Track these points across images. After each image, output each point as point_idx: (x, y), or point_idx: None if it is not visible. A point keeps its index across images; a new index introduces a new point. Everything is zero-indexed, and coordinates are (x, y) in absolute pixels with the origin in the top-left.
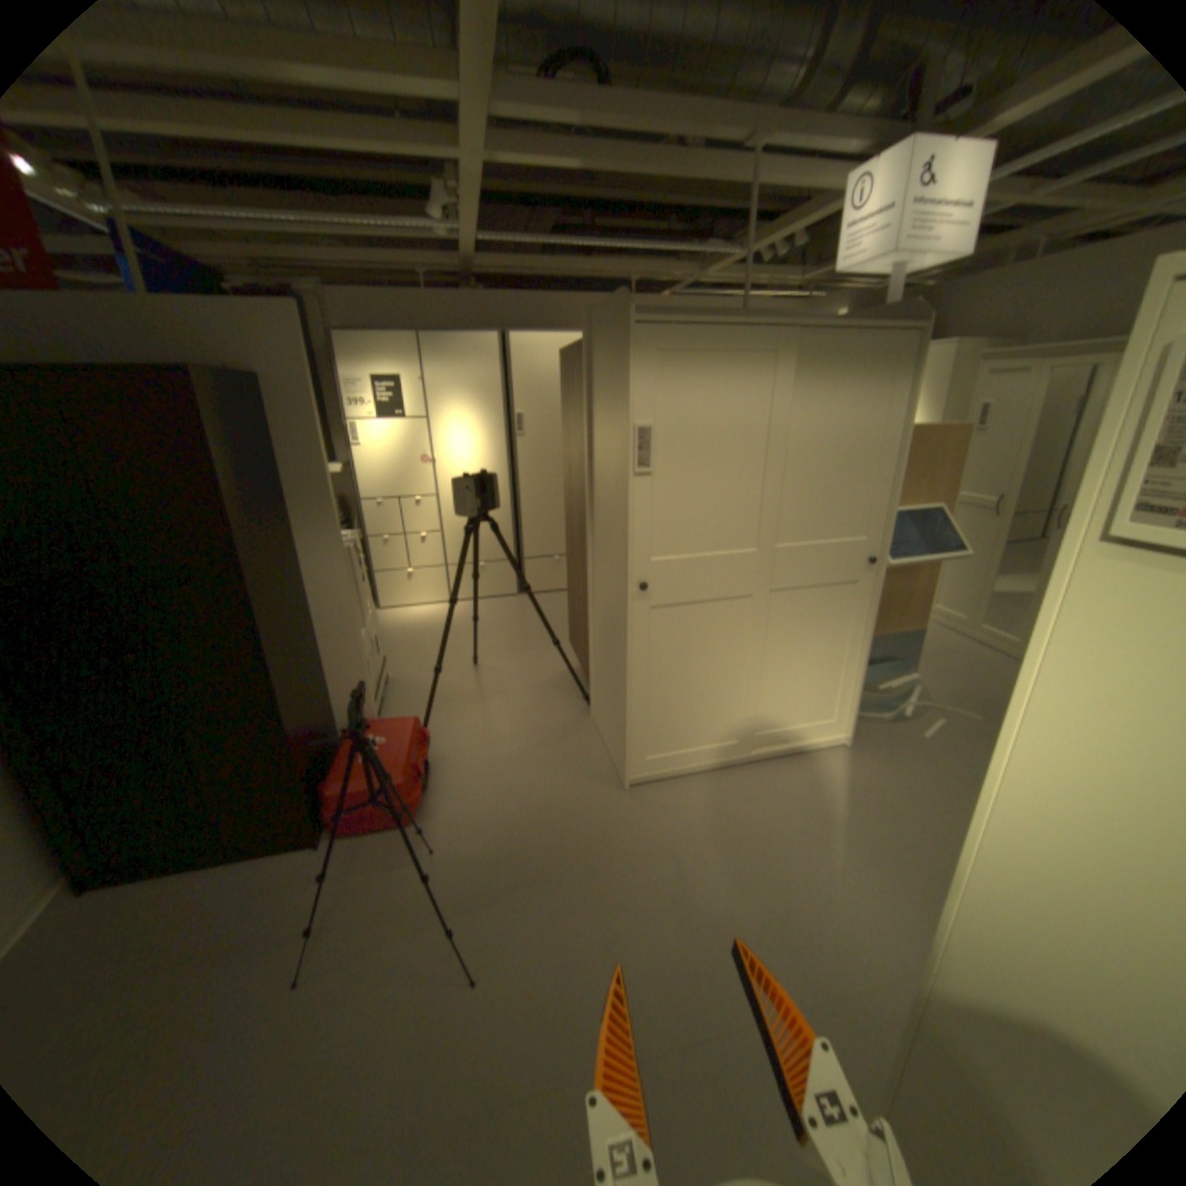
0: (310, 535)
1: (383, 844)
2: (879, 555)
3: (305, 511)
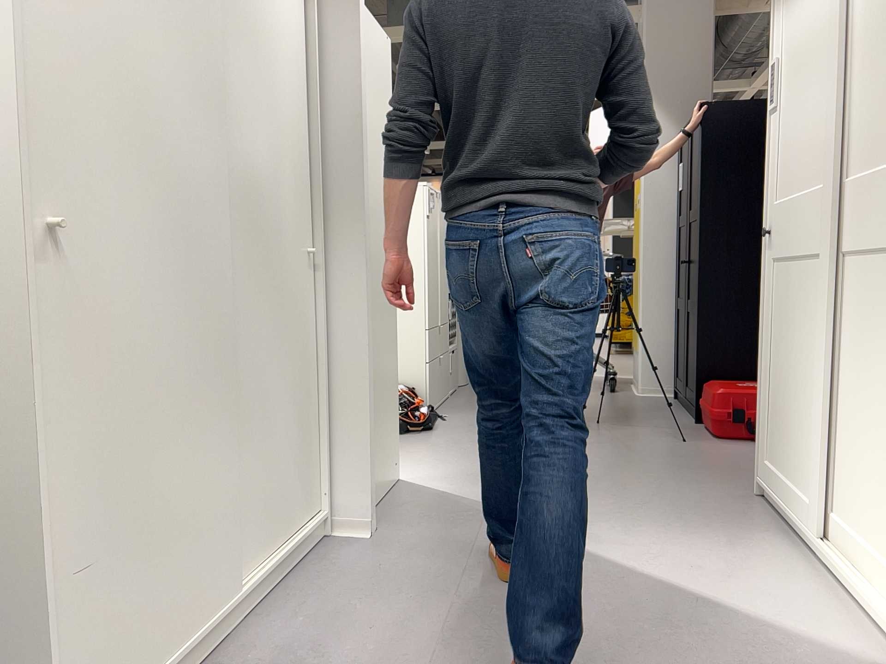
0: None
1: (696, 433)
2: None
3: None
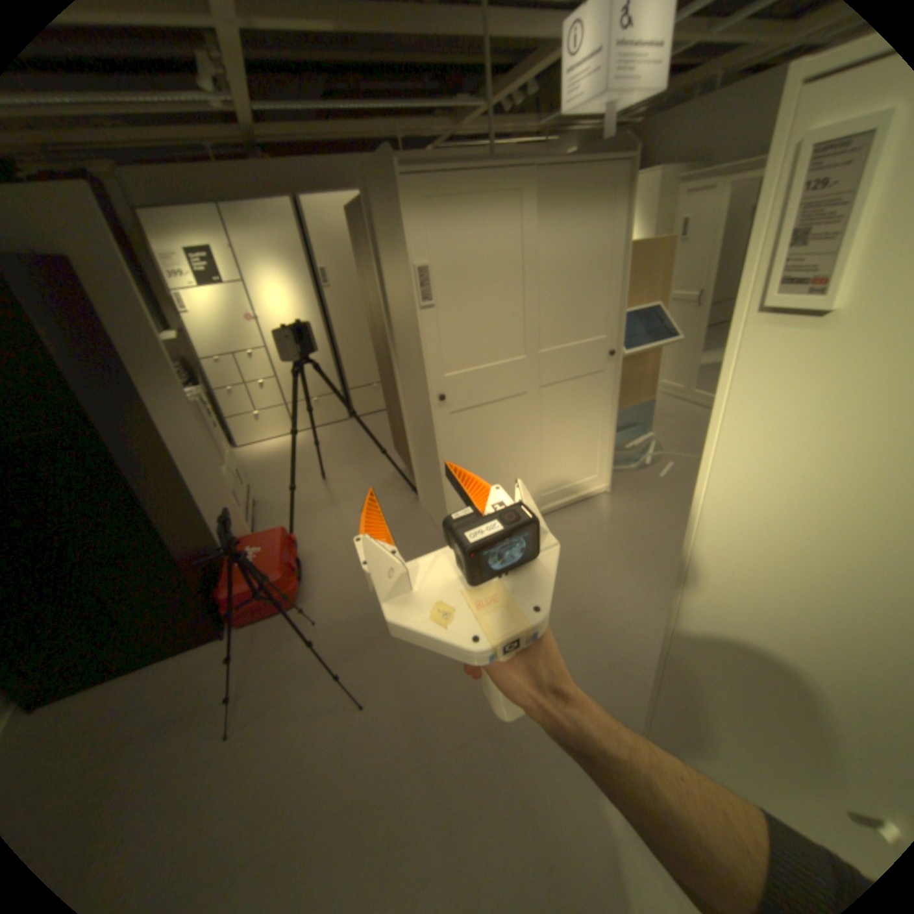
0: (158, 395)
1: (276, 624)
2: (617, 348)
3: (148, 375)
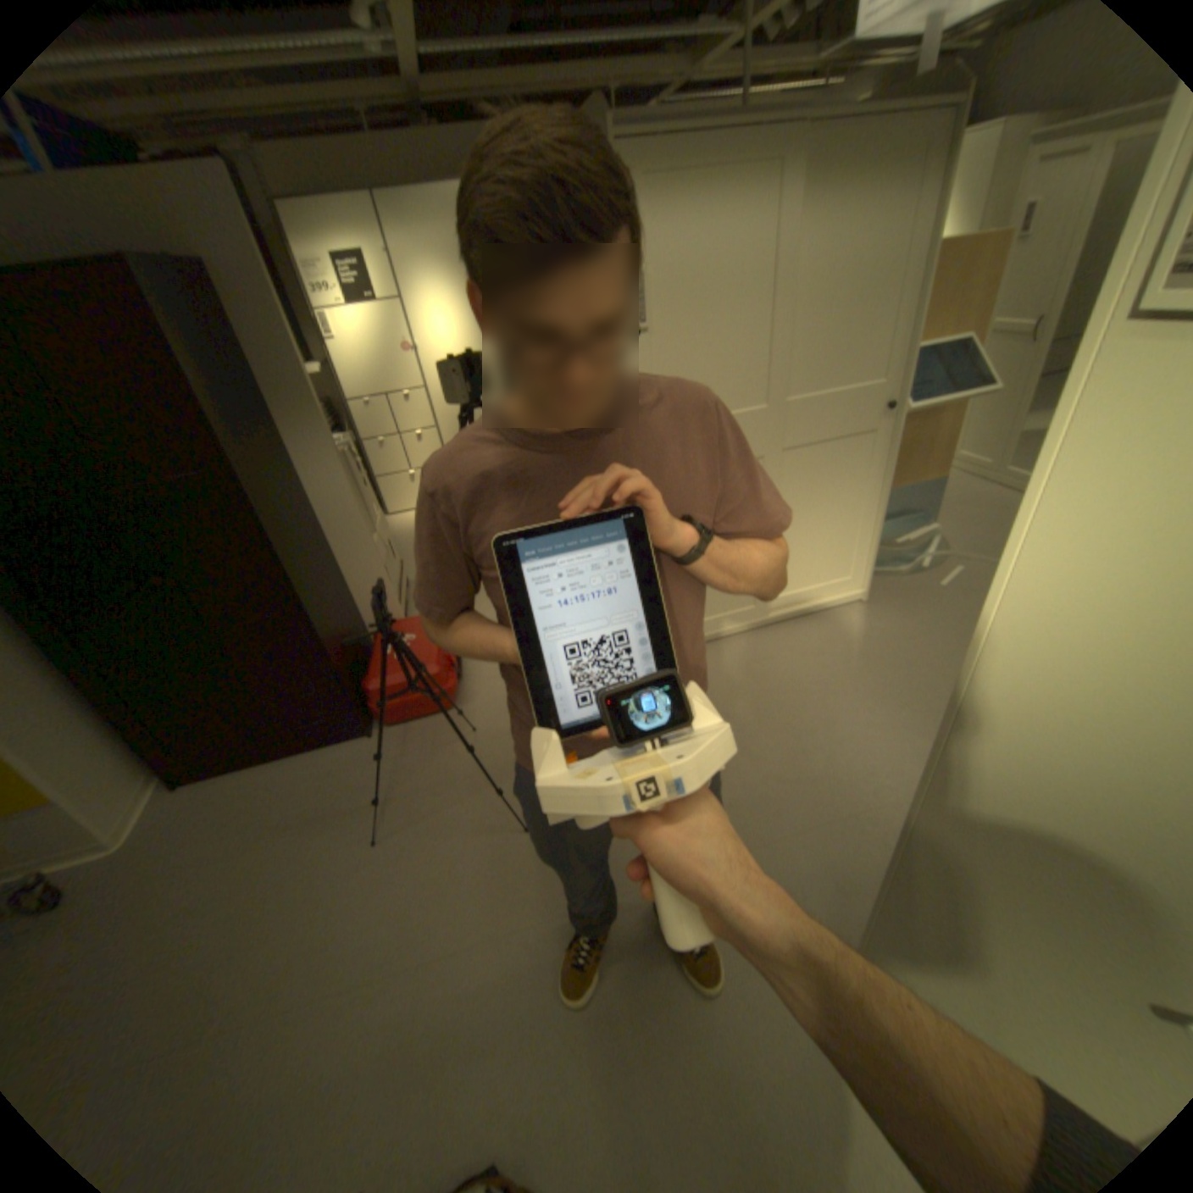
0: (301, 441)
1: (430, 727)
2: (900, 400)
3: (290, 415)
